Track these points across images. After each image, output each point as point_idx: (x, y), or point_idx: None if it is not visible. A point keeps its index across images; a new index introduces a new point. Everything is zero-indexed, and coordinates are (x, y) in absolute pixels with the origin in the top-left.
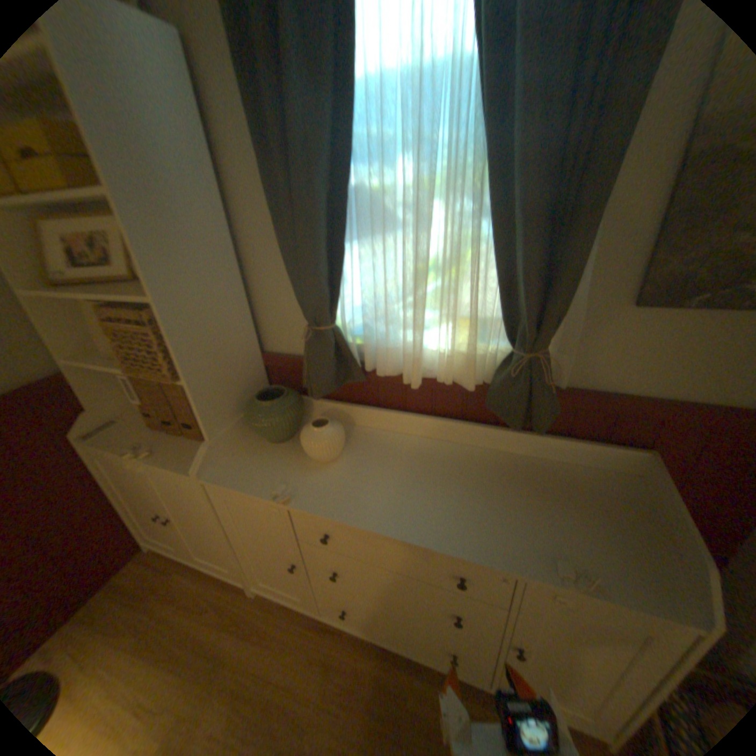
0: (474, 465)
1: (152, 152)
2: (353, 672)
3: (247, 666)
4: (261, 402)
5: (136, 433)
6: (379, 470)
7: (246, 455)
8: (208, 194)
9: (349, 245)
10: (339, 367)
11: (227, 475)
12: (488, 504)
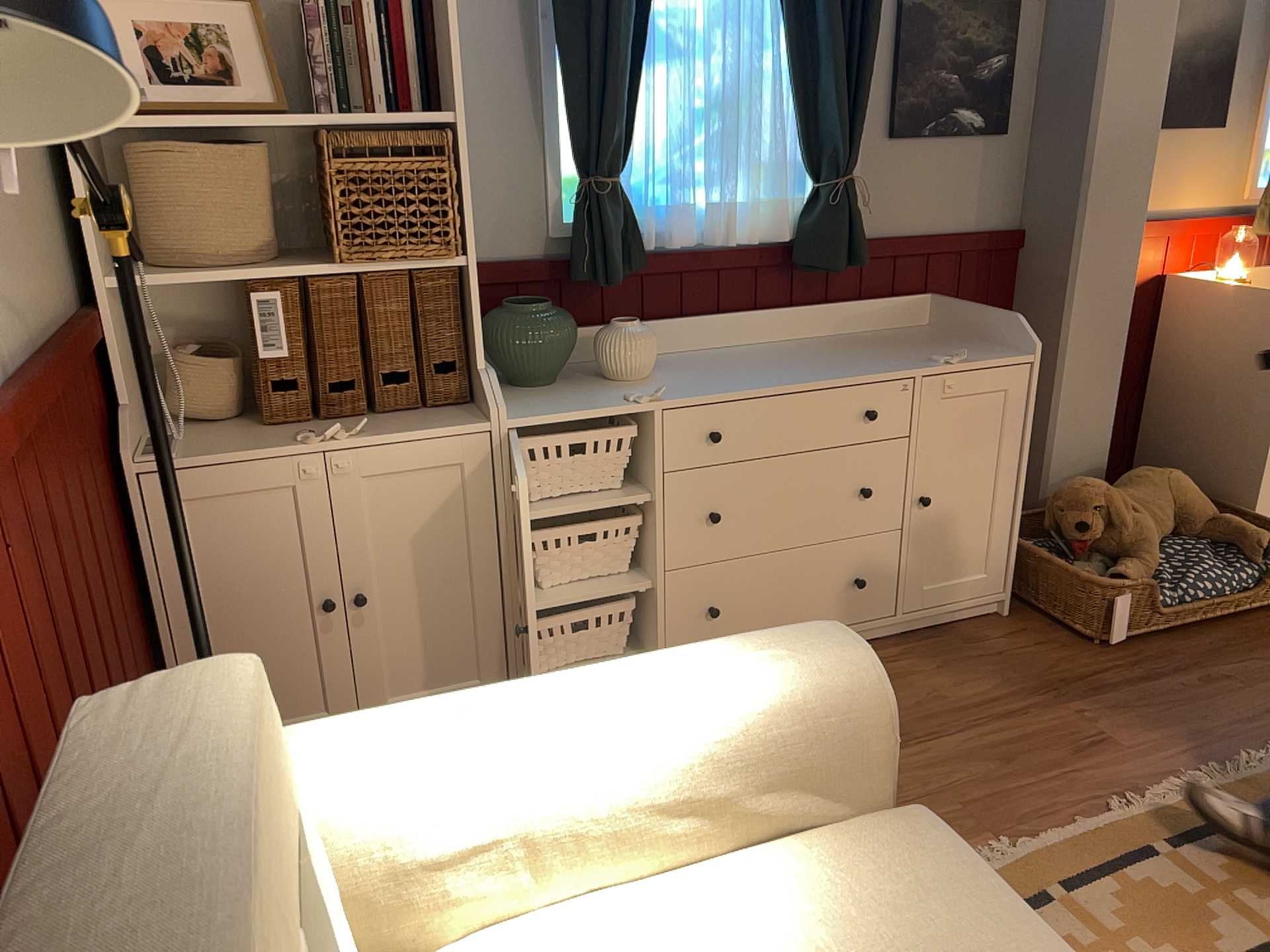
0: (797, 348)
1: None
2: None
3: None
4: (531, 308)
5: (260, 433)
6: (714, 369)
7: (524, 399)
8: None
9: (641, 73)
10: (624, 244)
11: (537, 410)
12: (845, 357)
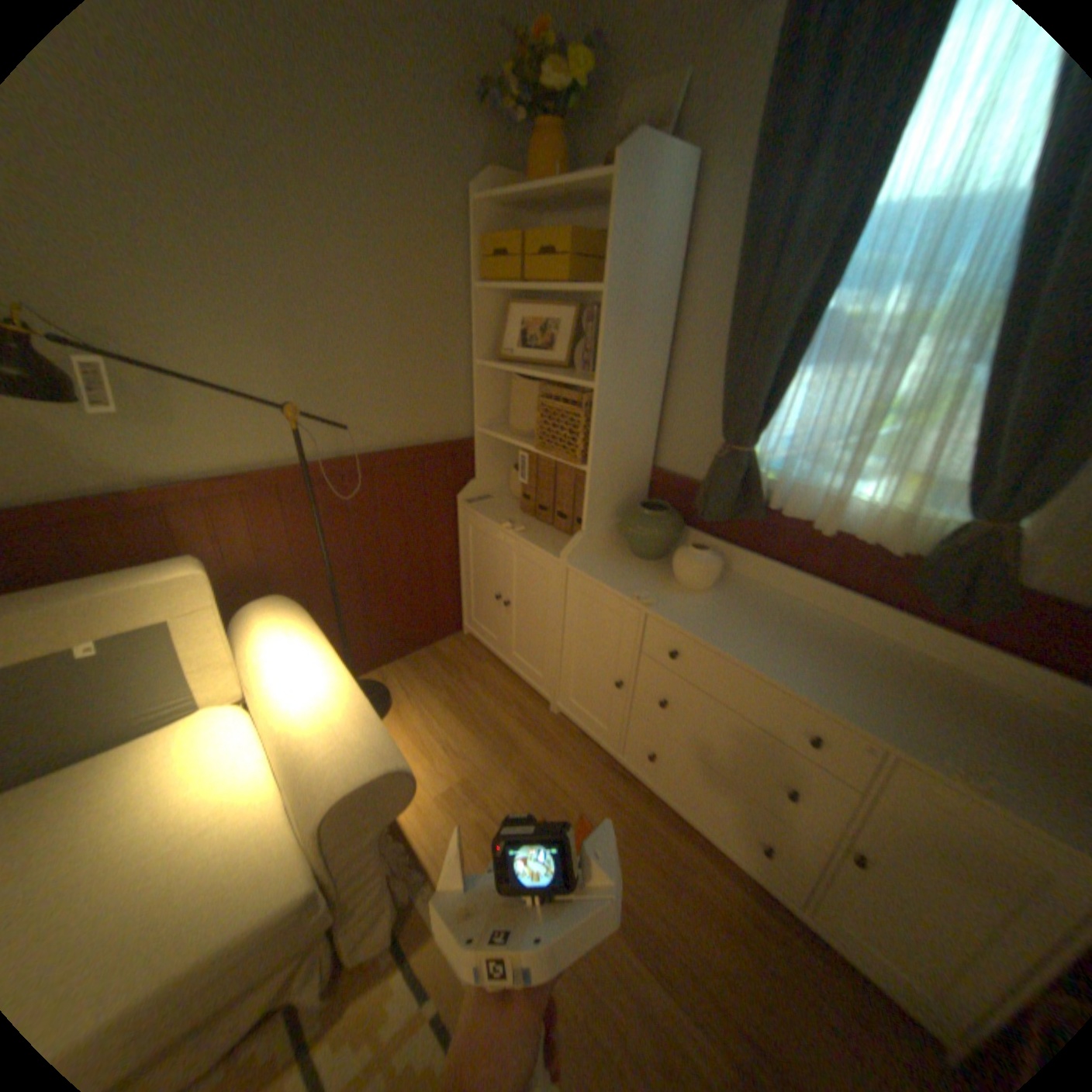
0: (871, 649)
1: (645, 260)
2: (642, 822)
3: (540, 764)
4: (644, 511)
5: (511, 511)
6: (750, 615)
7: (611, 559)
8: (668, 300)
9: (802, 370)
10: (740, 496)
11: (593, 568)
12: (876, 684)
